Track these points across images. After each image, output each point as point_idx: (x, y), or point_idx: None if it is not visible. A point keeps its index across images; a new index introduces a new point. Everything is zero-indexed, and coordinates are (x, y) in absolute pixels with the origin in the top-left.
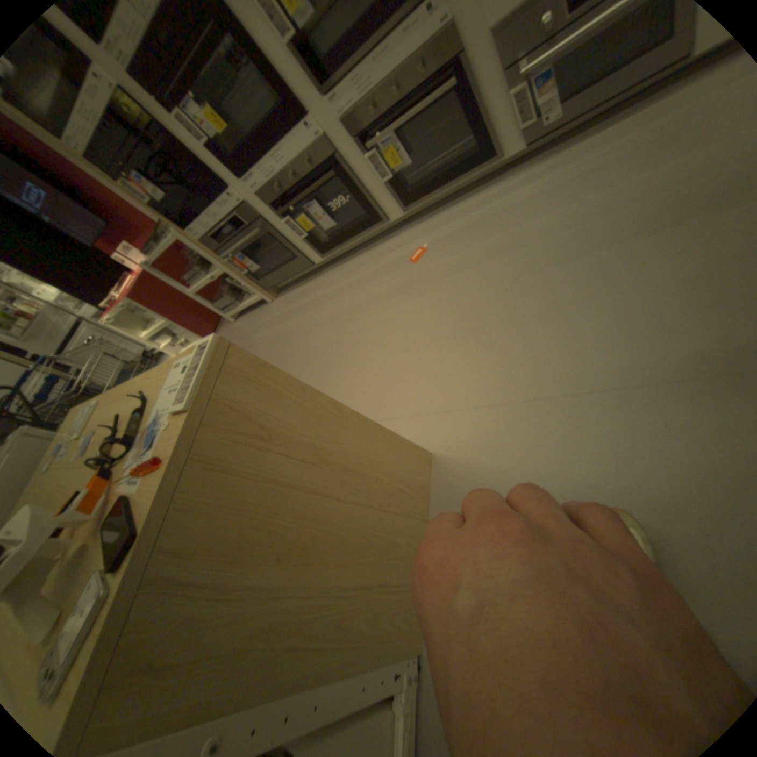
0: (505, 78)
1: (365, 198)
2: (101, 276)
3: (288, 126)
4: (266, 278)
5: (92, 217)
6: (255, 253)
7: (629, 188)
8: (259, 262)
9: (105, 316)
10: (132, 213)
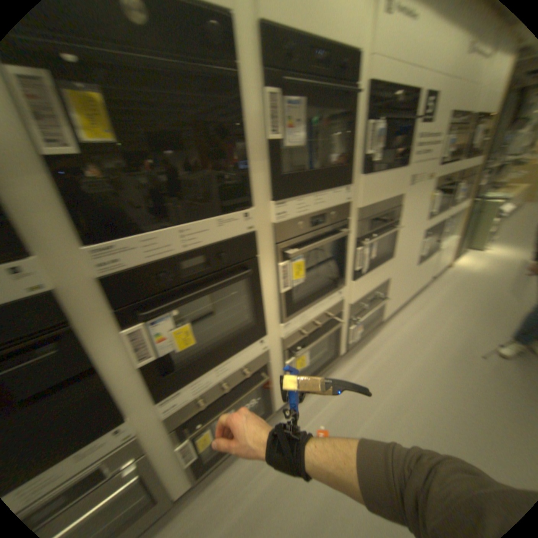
0: (347, 325)
1: (267, 399)
2: None
3: (248, 344)
4: None
5: None
6: None
7: (416, 373)
8: None
9: None
10: None
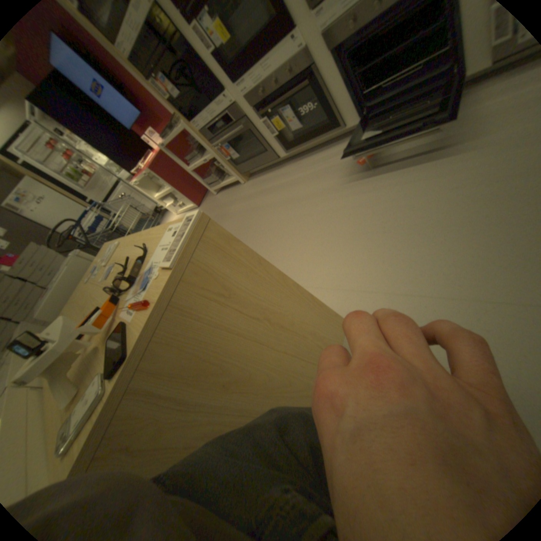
0: None
1: (329, 106)
2: (134, 151)
3: (278, 38)
4: (242, 164)
5: (132, 107)
6: (237, 144)
7: None
8: (239, 152)
9: (135, 179)
10: (158, 106)
